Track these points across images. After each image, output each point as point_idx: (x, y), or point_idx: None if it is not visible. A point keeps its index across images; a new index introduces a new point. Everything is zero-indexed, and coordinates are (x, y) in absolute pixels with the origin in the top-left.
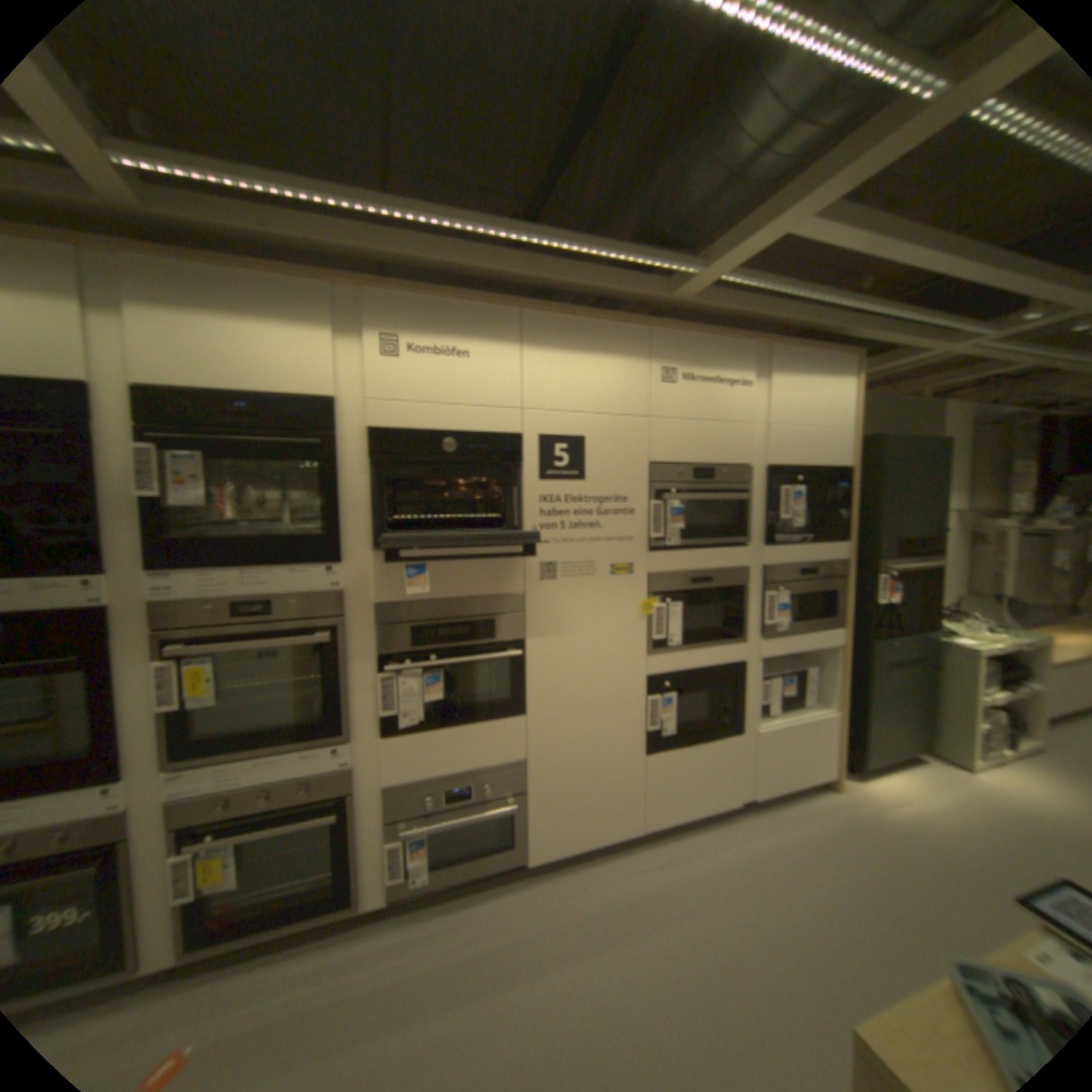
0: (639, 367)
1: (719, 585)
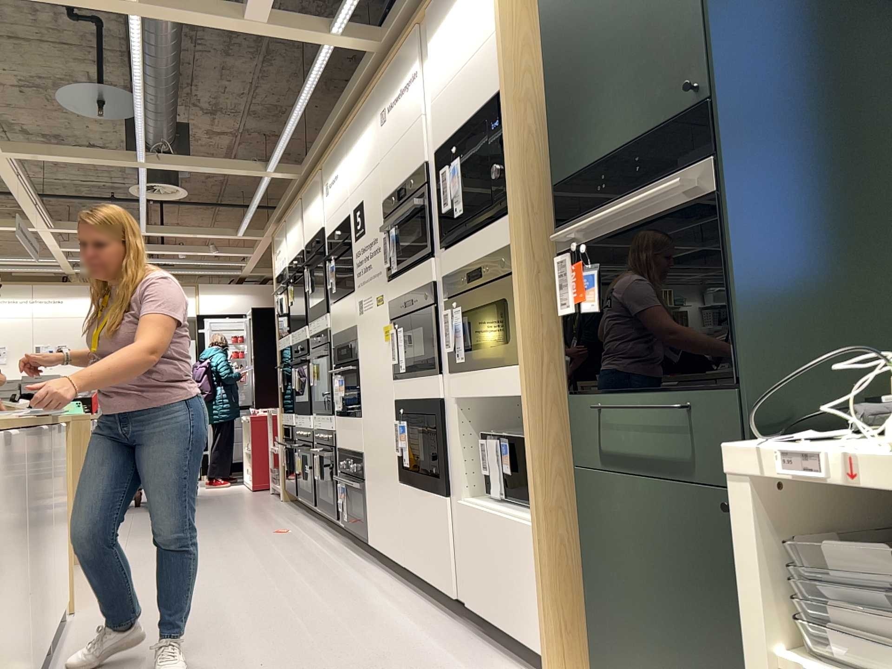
0: (374, 124)
1: (424, 307)
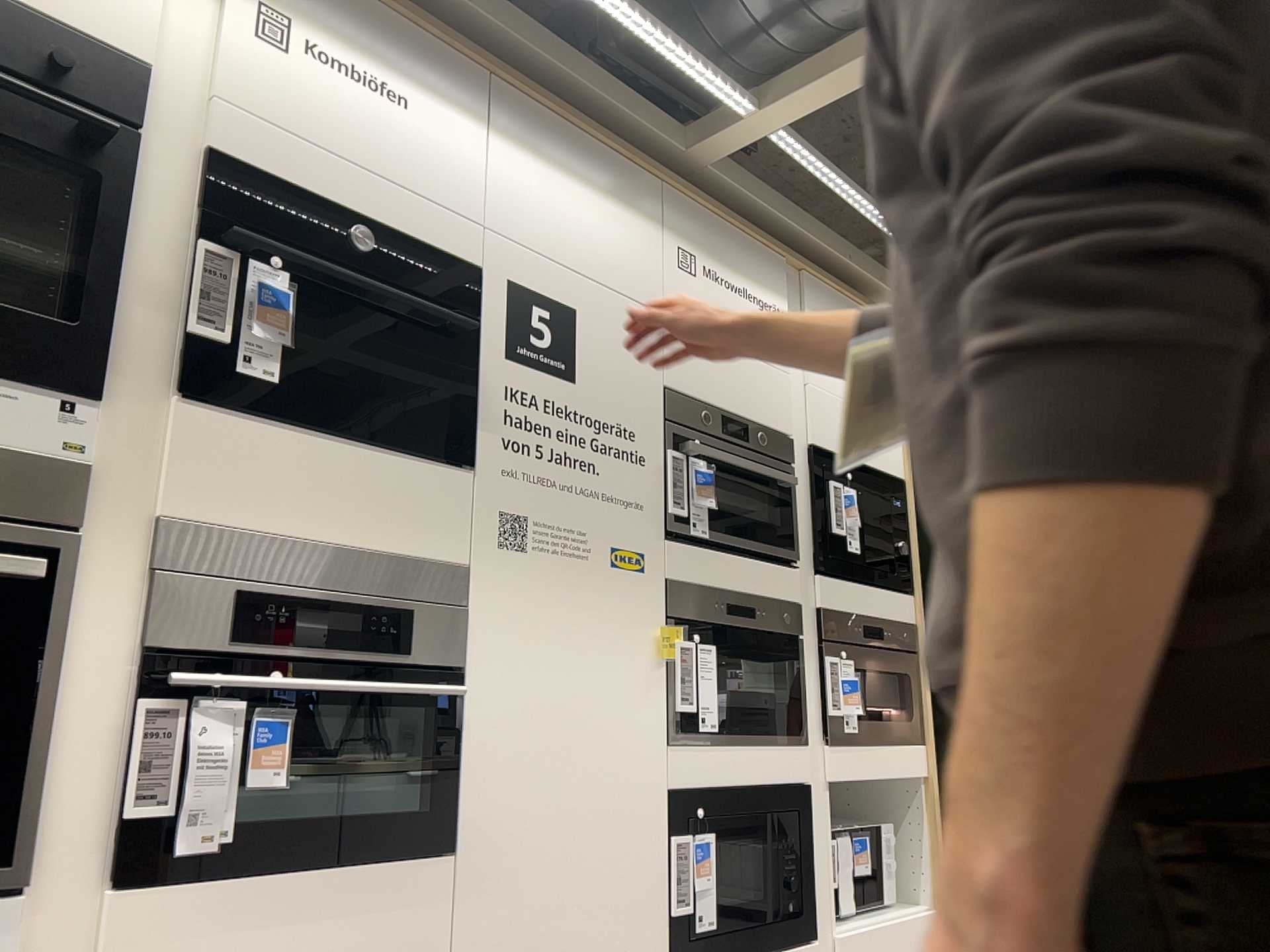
0: (651, 232)
1: (764, 630)
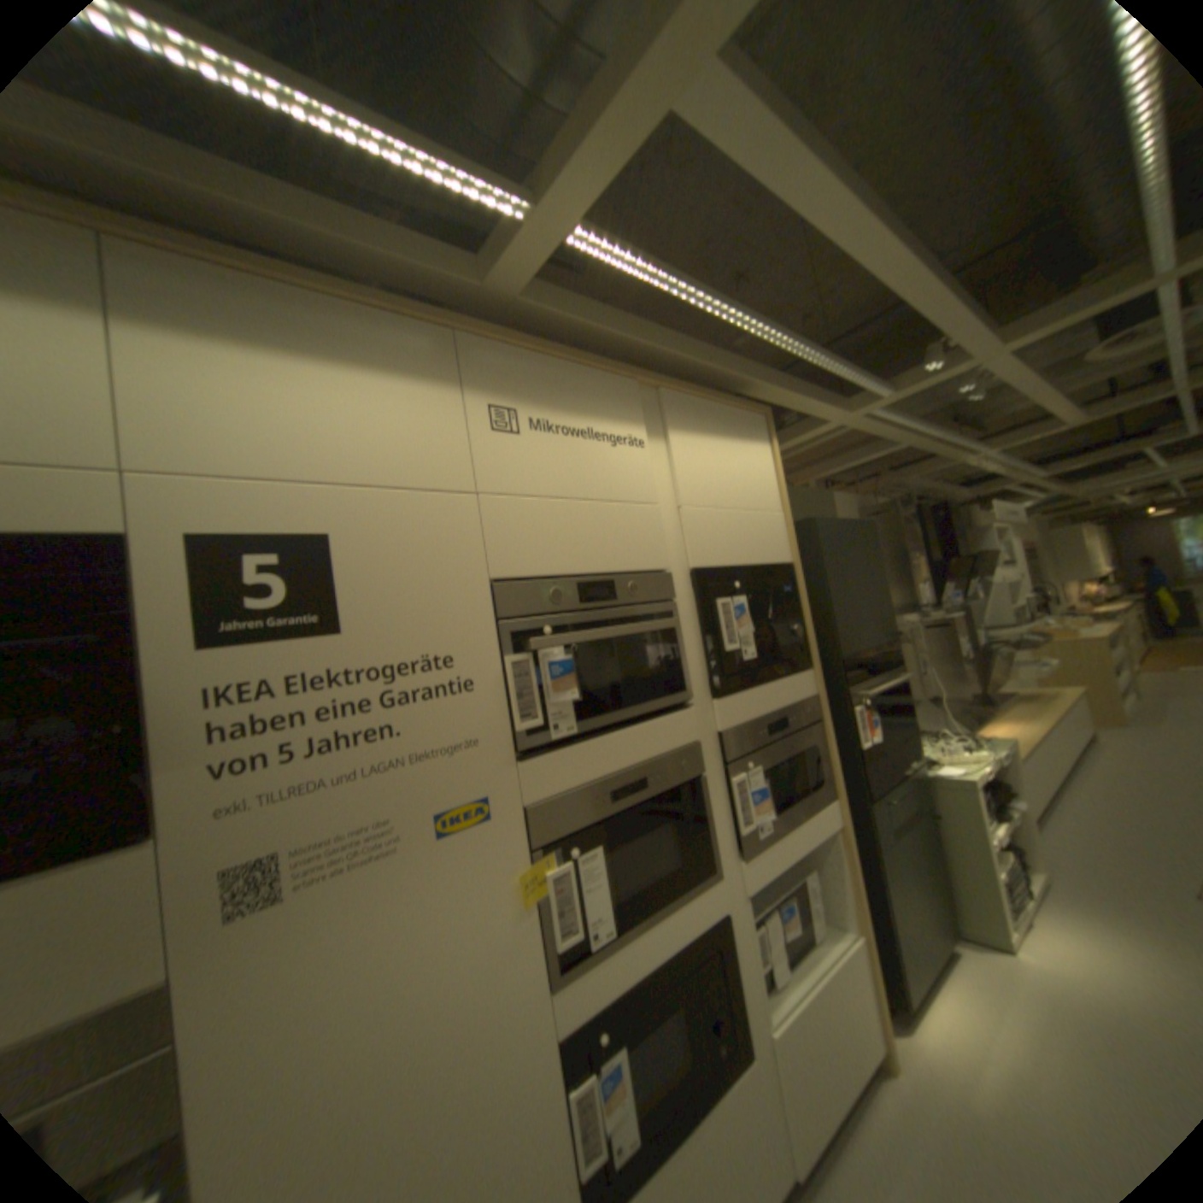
0: (445, 399)
1: (660, 789)
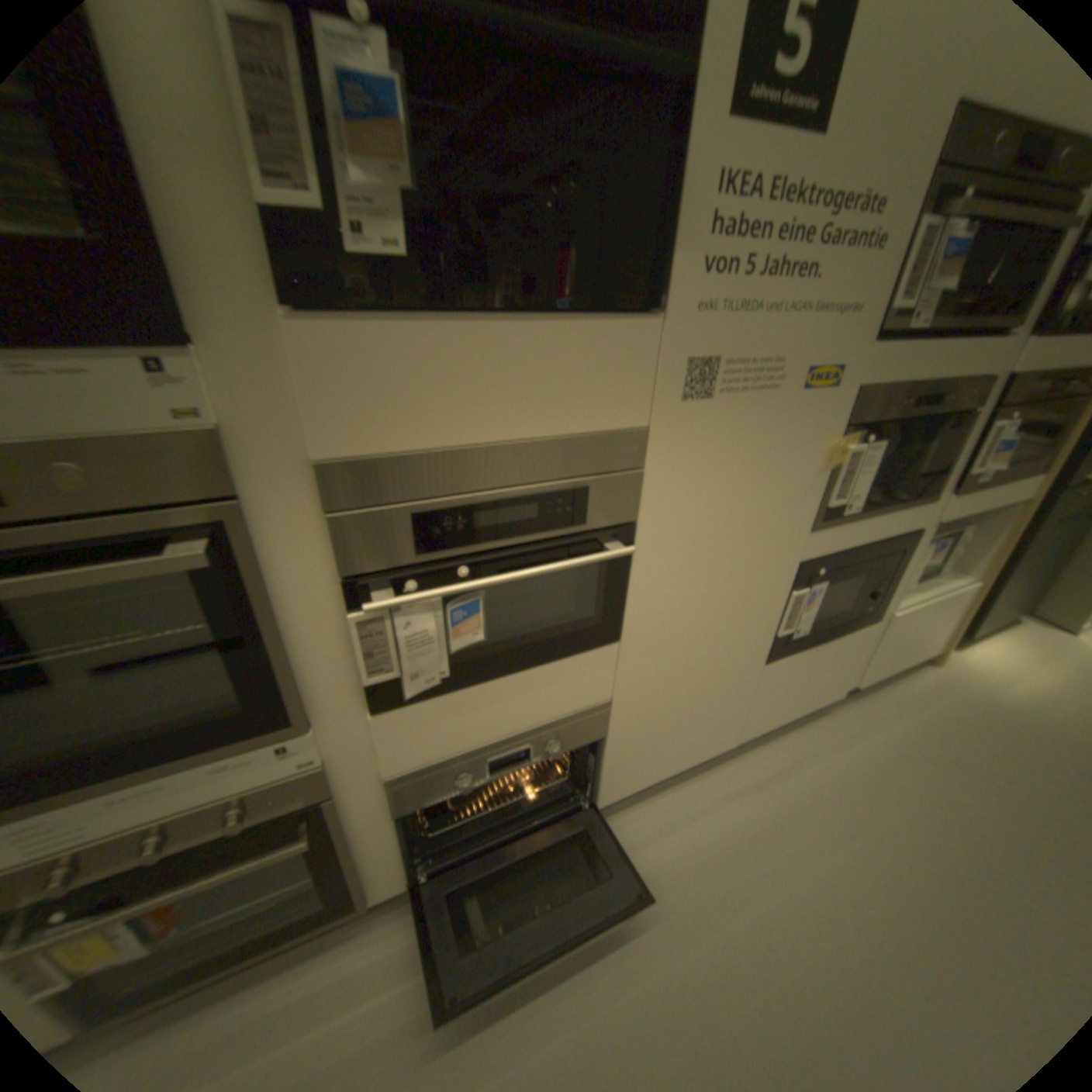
0: None
1: (945, 409)
